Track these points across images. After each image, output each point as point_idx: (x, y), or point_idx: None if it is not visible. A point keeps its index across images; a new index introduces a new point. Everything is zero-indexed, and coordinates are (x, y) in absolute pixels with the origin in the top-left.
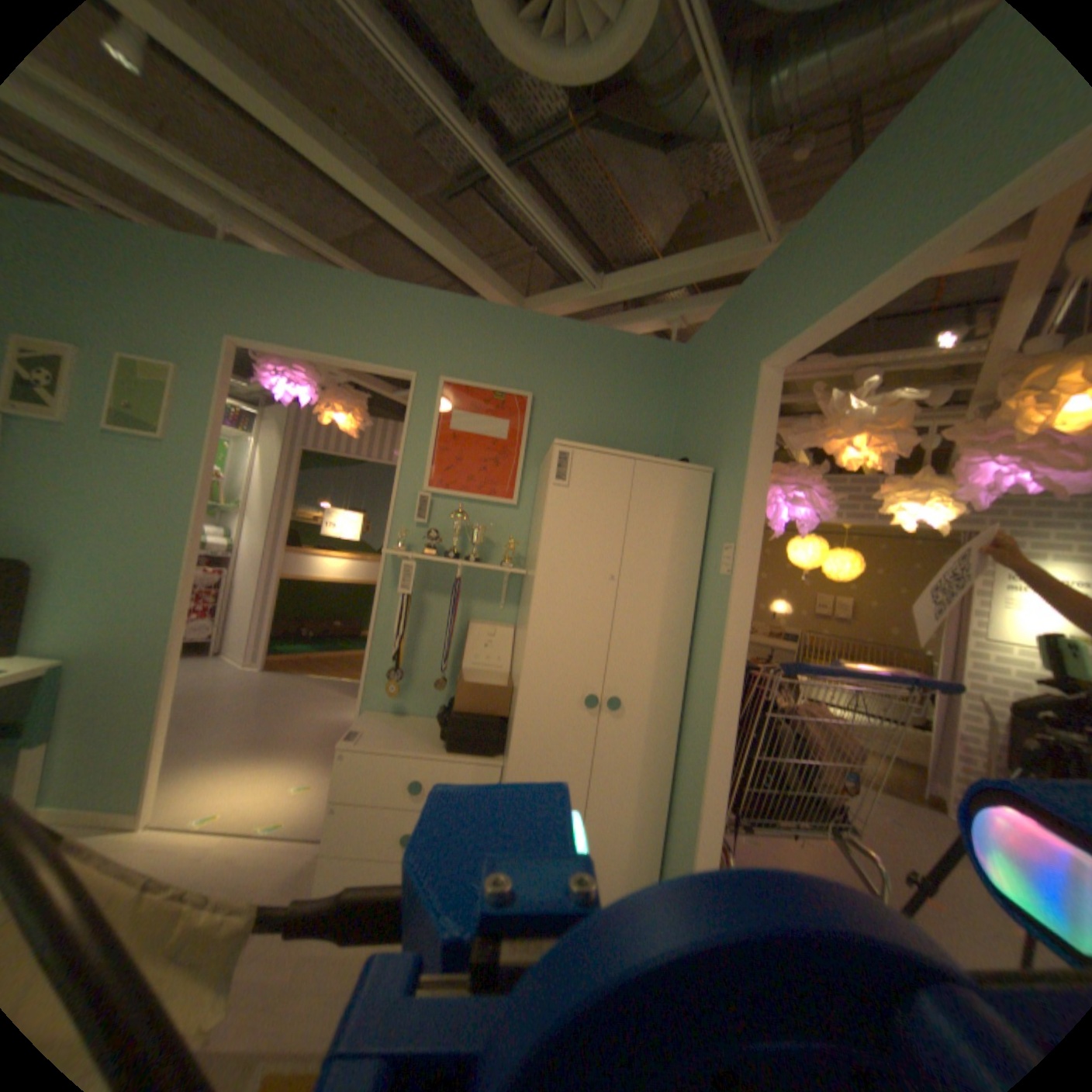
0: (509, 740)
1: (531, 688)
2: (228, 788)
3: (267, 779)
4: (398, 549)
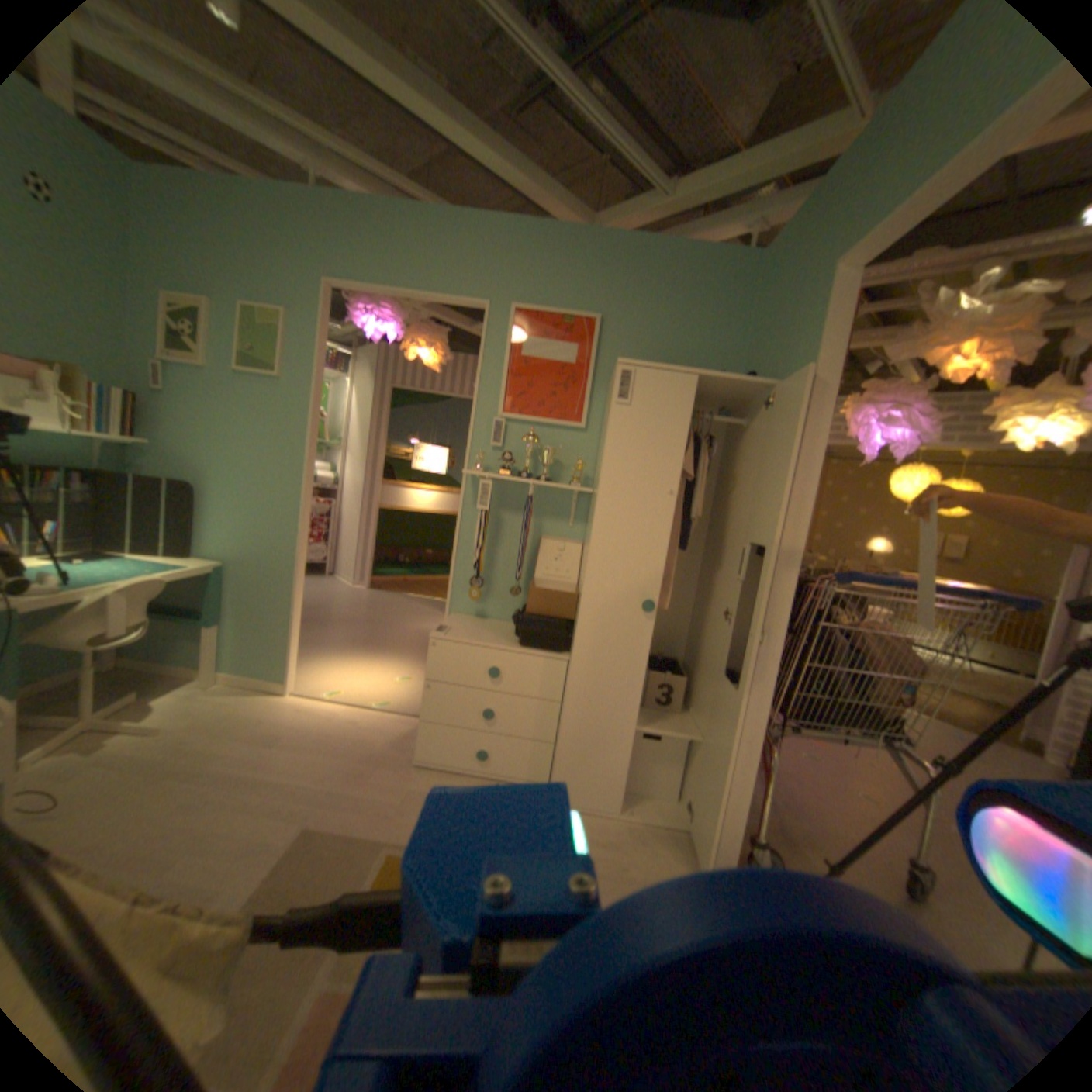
0: (573, 638)
1: (592, 593)
2: (347, 673)
3: (376, 669)
4: (476, 470)
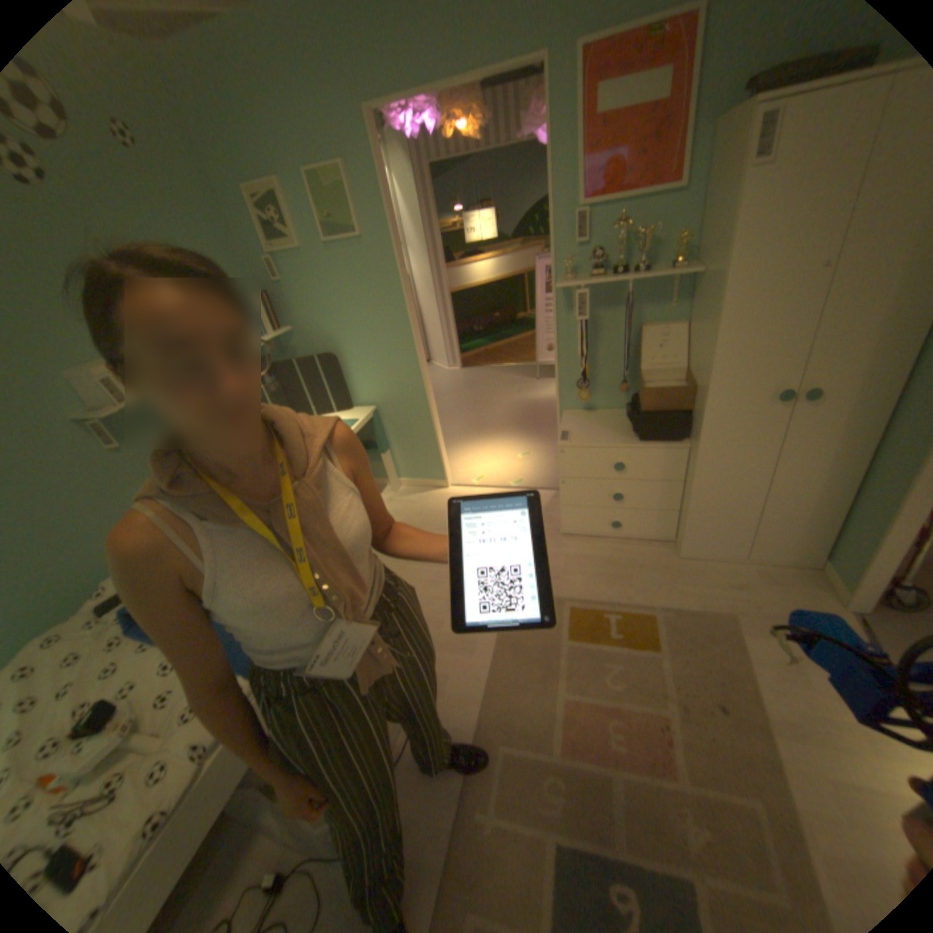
0: (698, 431)
1: (721, 390)
2: (481, 456)
3: (500, 448)
4: (568, 277)
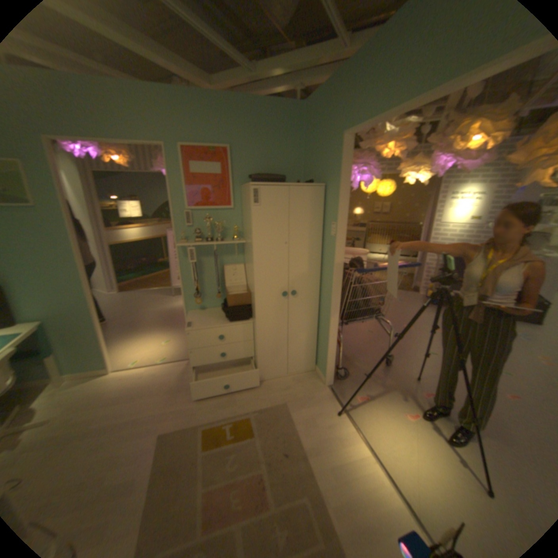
0: (254, 314)
1: (259, 294)
2: (134, 349)
3: (148, 341)
4: (182, 241)
